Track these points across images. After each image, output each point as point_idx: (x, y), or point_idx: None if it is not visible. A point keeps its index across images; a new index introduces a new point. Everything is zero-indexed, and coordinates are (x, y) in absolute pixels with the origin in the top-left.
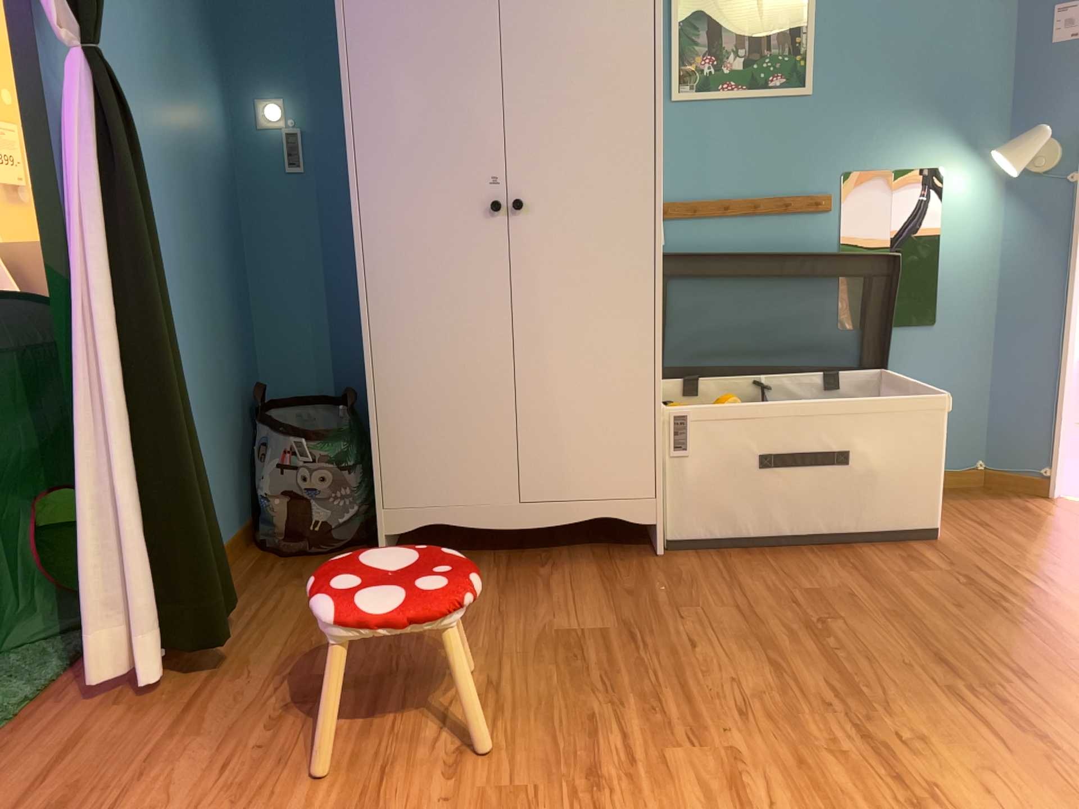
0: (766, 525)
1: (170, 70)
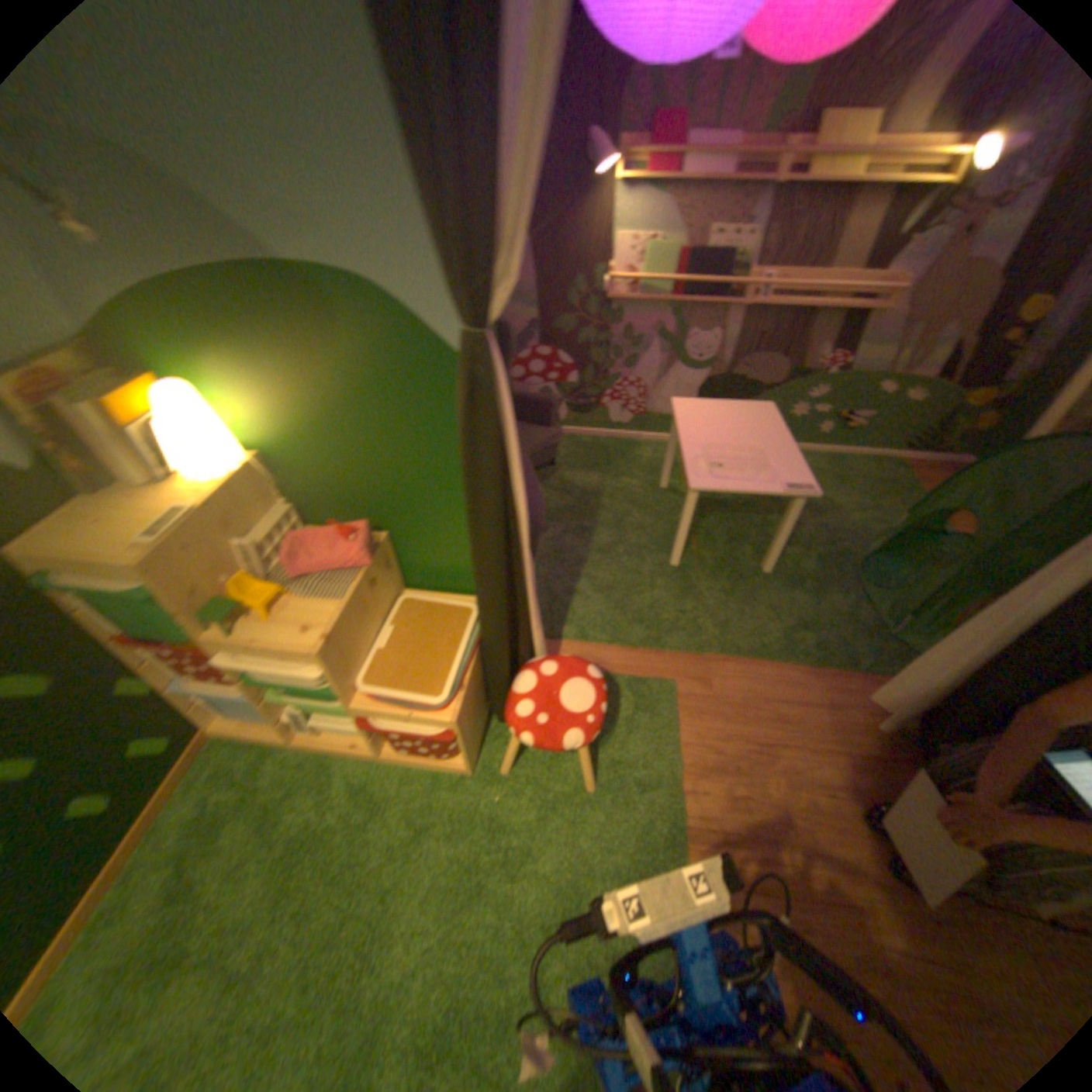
0: None
1: None
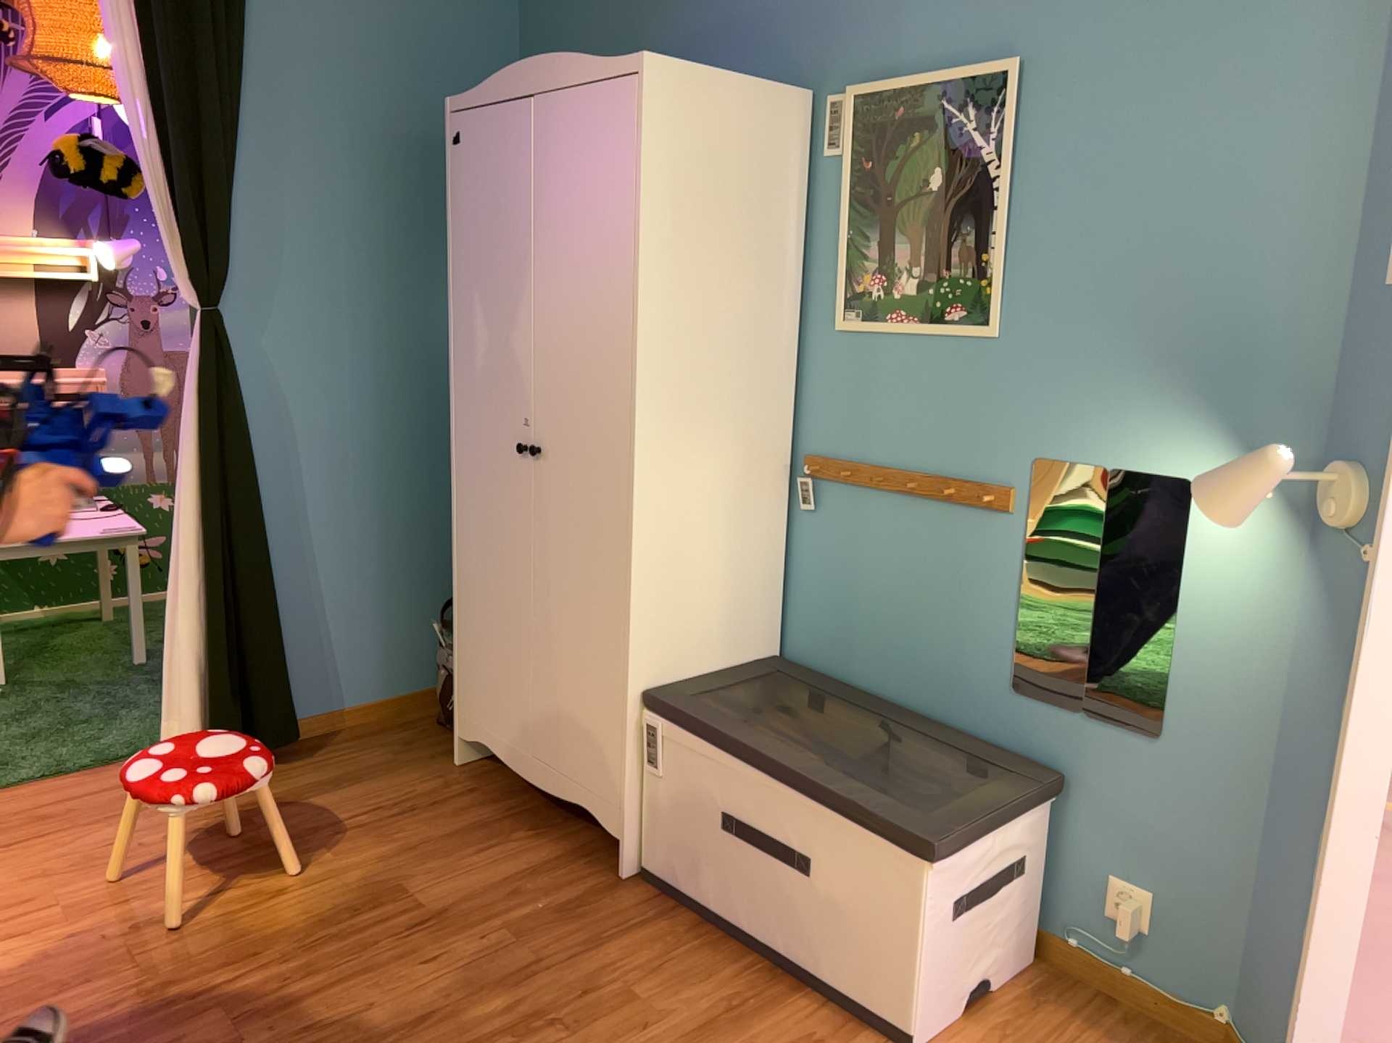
0: (732, 907)
1: (402, 285)
